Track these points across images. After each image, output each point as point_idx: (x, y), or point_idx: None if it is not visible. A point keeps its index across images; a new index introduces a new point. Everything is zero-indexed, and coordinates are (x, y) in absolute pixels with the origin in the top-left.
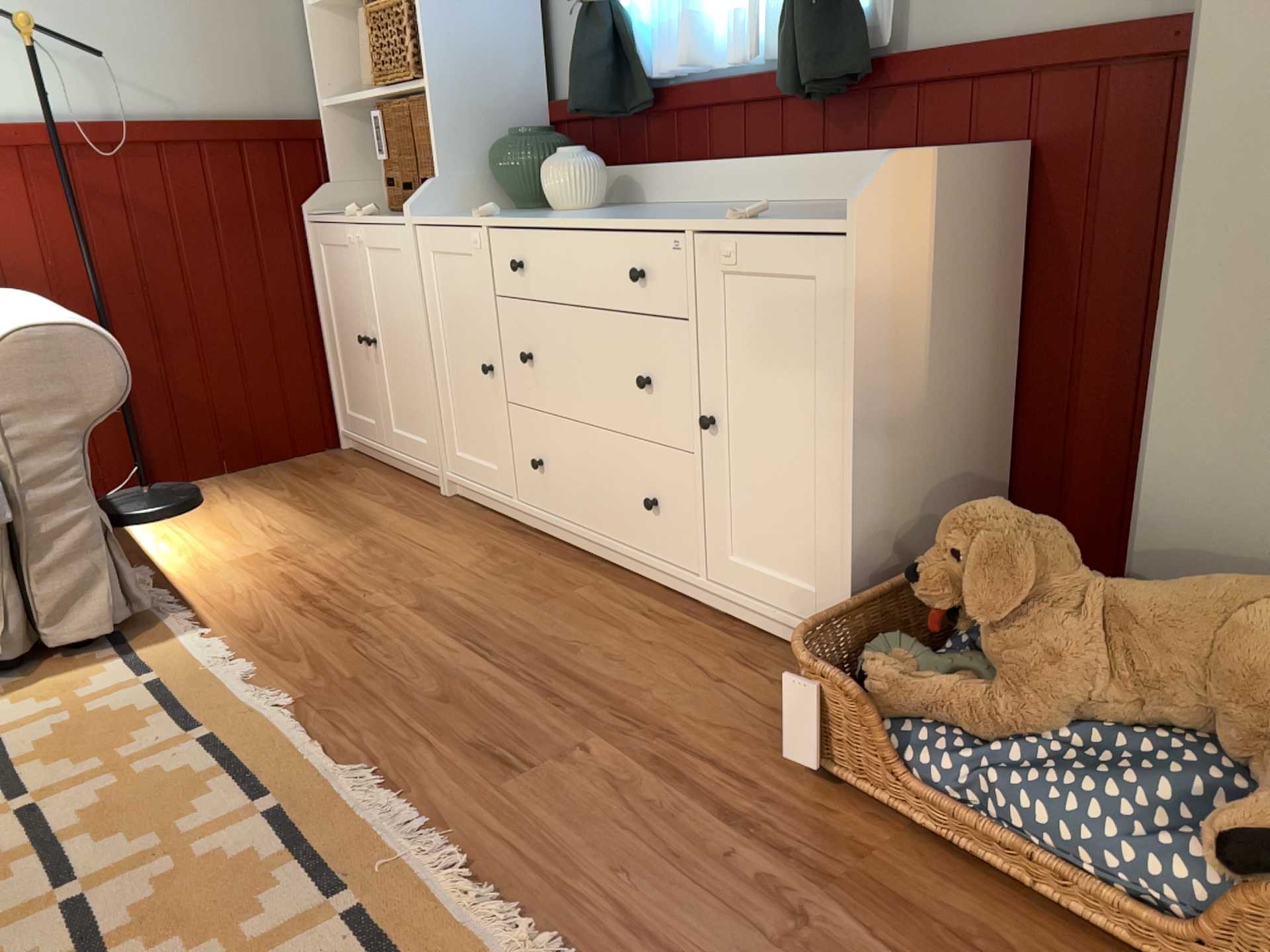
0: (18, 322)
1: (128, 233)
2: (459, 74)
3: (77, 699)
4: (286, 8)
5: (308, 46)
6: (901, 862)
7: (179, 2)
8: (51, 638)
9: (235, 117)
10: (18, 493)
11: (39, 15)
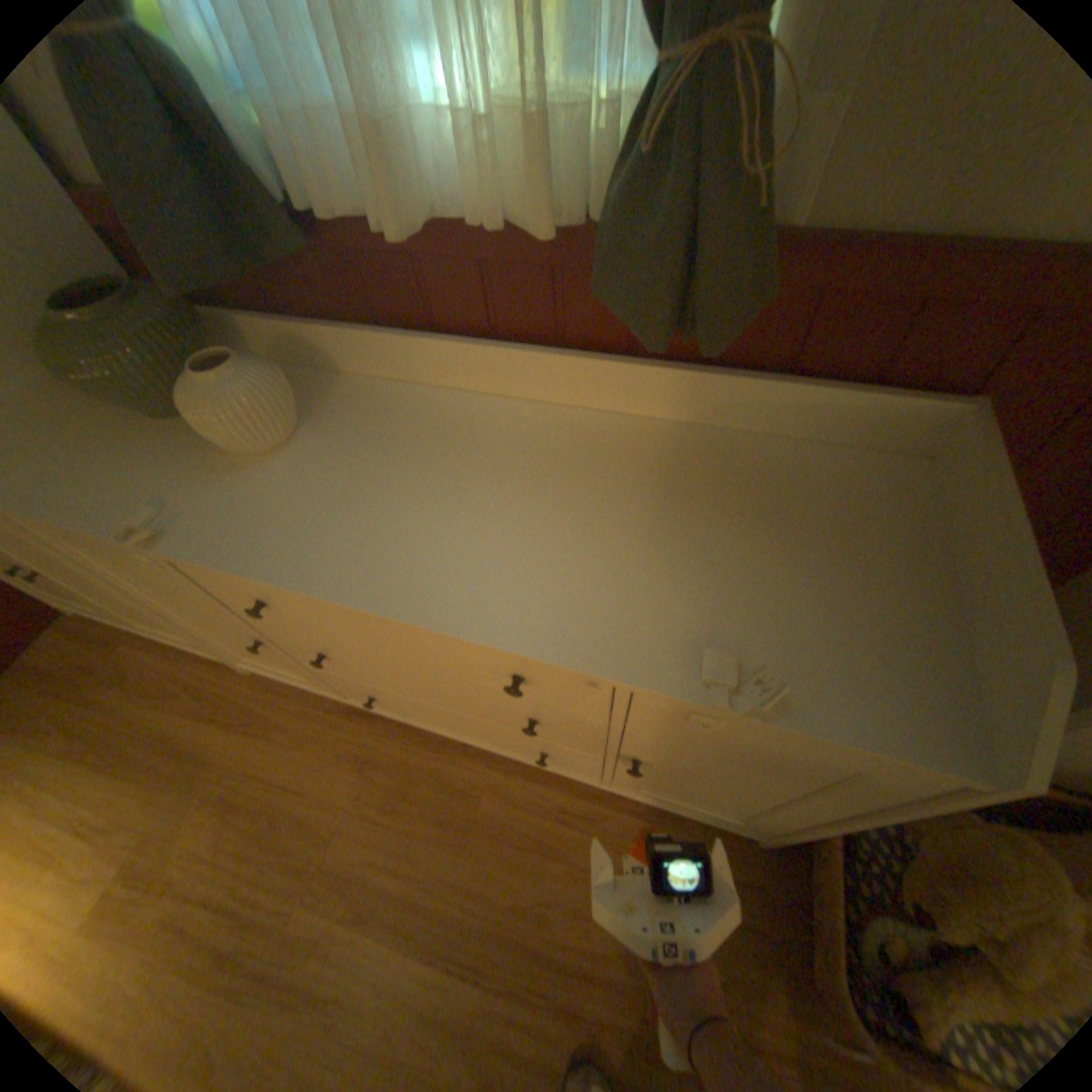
0: None
1: None
2: None
3: None
4: None
5: None
6: None
7: None
8: None
9: None
10: None
11: None
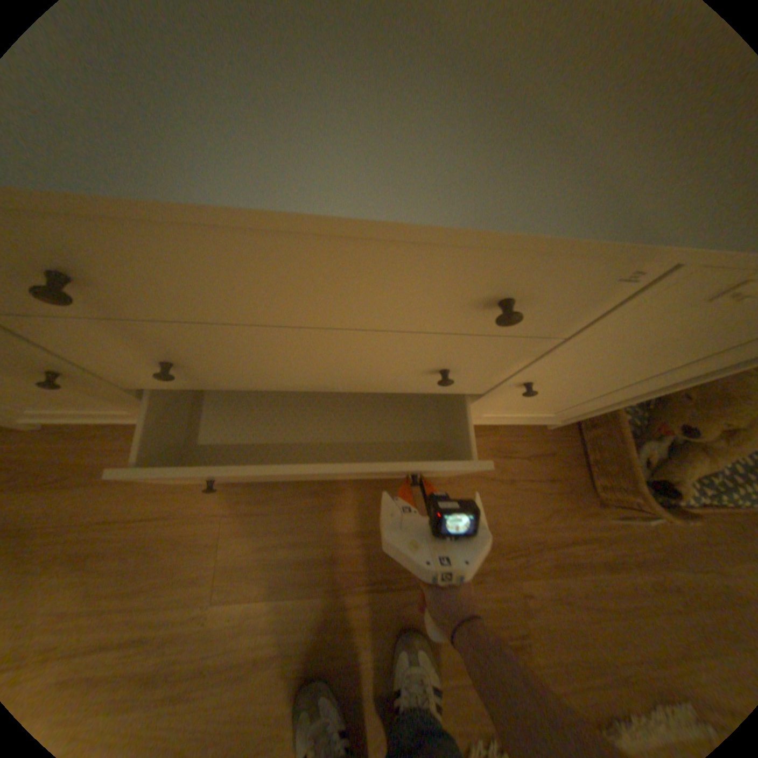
0: None
1: None
2: None
3: None
4: None
5: None
6: (667, 525)
7: None
8: None
9: None
10: None
11: None
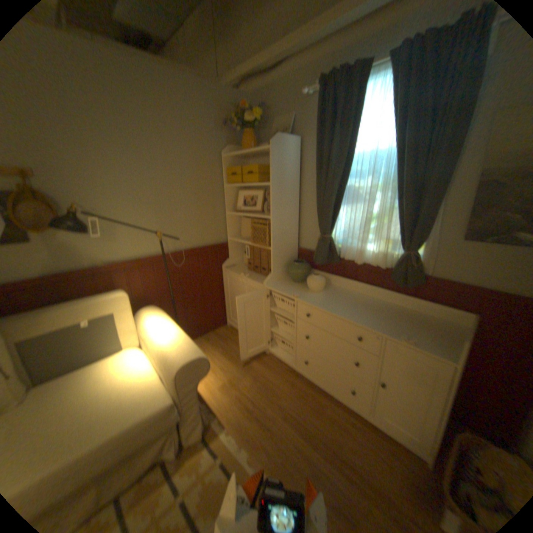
0: (178, 354)
1: (178, 279)
2: (280, 245)
3: (200, 476)
4: (221, 213)
5: (225, 222)
6: None
7: (194, 215)
8: (184, 445)
9: (207, 244)
10: (180, 411)
11: (158, 224)
